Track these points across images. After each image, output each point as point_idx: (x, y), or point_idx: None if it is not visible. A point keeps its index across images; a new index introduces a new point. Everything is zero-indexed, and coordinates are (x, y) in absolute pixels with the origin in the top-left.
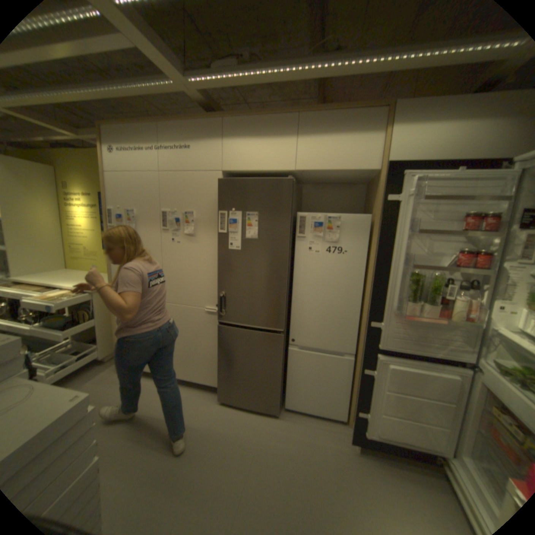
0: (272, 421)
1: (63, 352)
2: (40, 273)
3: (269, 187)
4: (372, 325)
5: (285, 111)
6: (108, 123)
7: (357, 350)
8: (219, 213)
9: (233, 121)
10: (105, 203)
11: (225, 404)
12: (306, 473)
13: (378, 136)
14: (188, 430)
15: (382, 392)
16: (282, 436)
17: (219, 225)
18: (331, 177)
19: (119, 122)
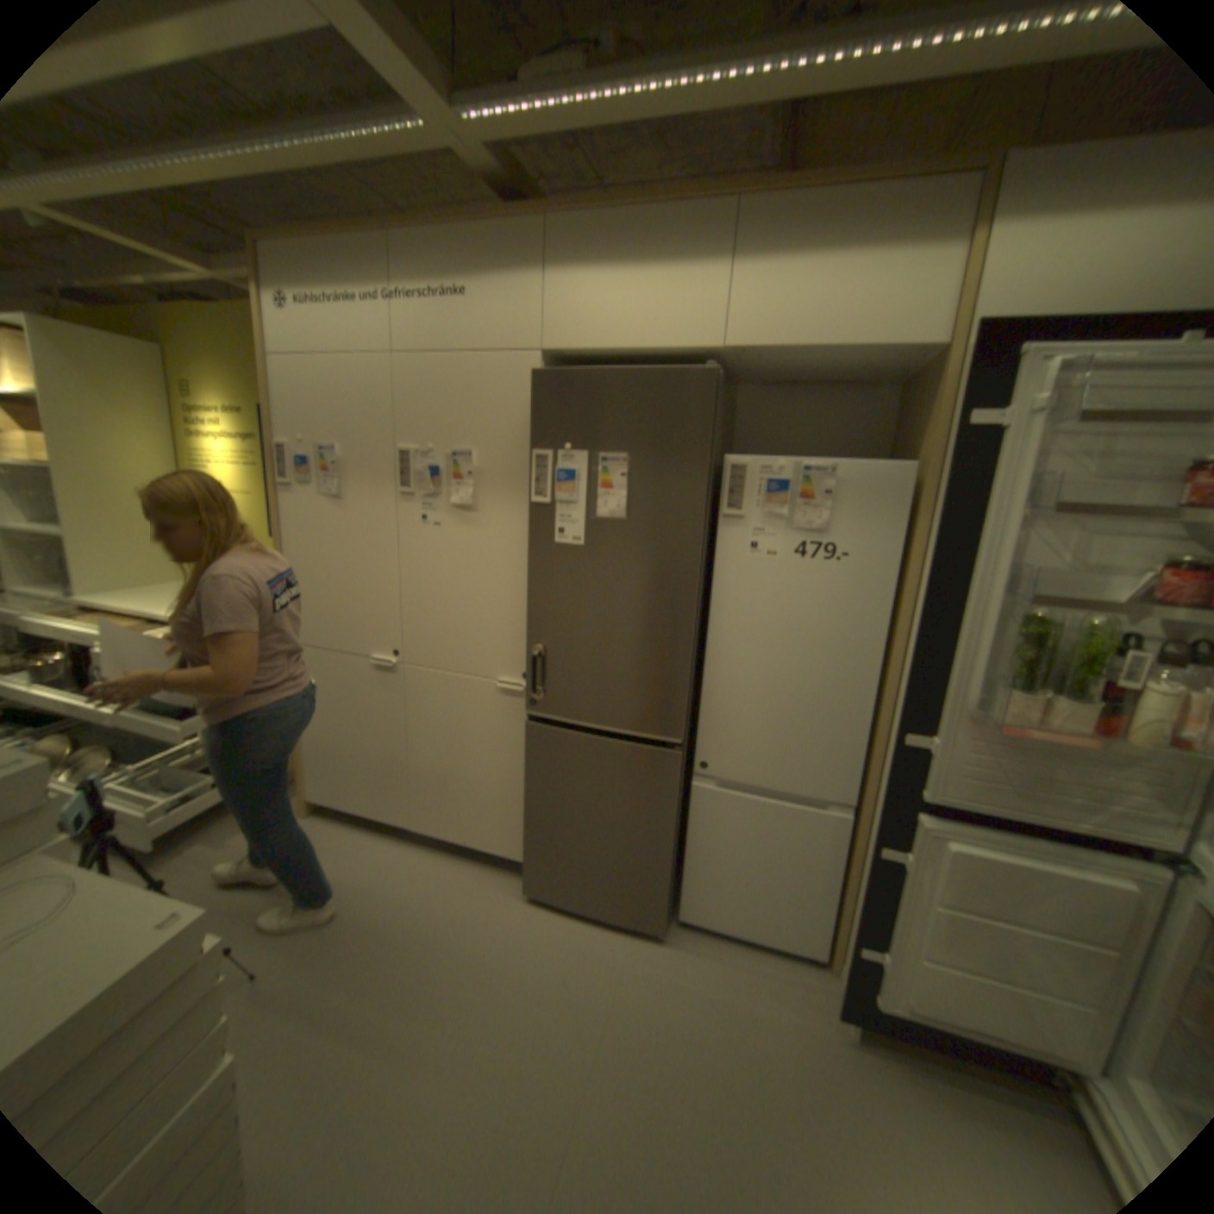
0: (648, 949)
1: (185, 765)
2: (135, 589)
3: (658, 390)
4: (909, 743)
5: (702, 194)
6: (274, 235)
7: (862, 798)
8: (532, 456)
9: (570, 224)
10: (269, 431)
11: (539, 902)
12: (727, 1081)
13: (947, 256)
14: (454, 960)
15: (926, 907)
16: (670, 987)
17: (532, 485)
18: (813, 366)
19: (297, 233)
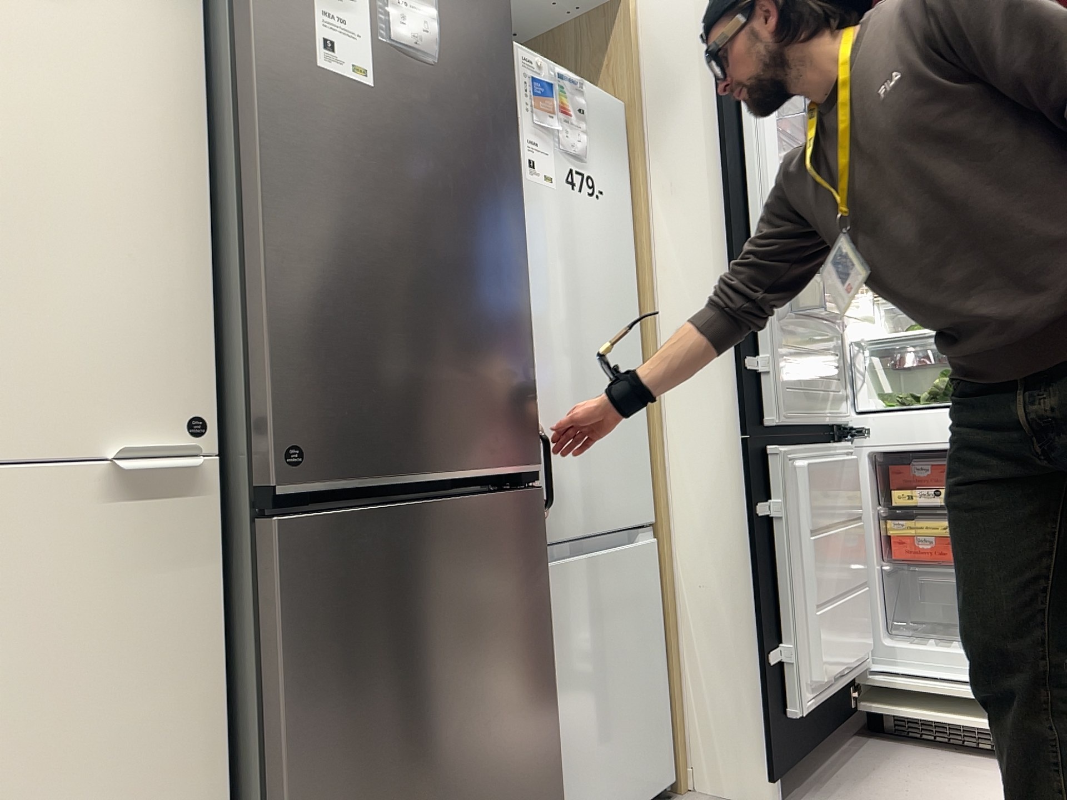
0: None
1: None
2: None
3: None
4: (750, 365)
5: None
6: None
7: (654, 511)
8: None
9: None
10: None
11: None
12: None
13: None
14: None
15: (799, 548)
16: None
17: None
18: None
19: None
